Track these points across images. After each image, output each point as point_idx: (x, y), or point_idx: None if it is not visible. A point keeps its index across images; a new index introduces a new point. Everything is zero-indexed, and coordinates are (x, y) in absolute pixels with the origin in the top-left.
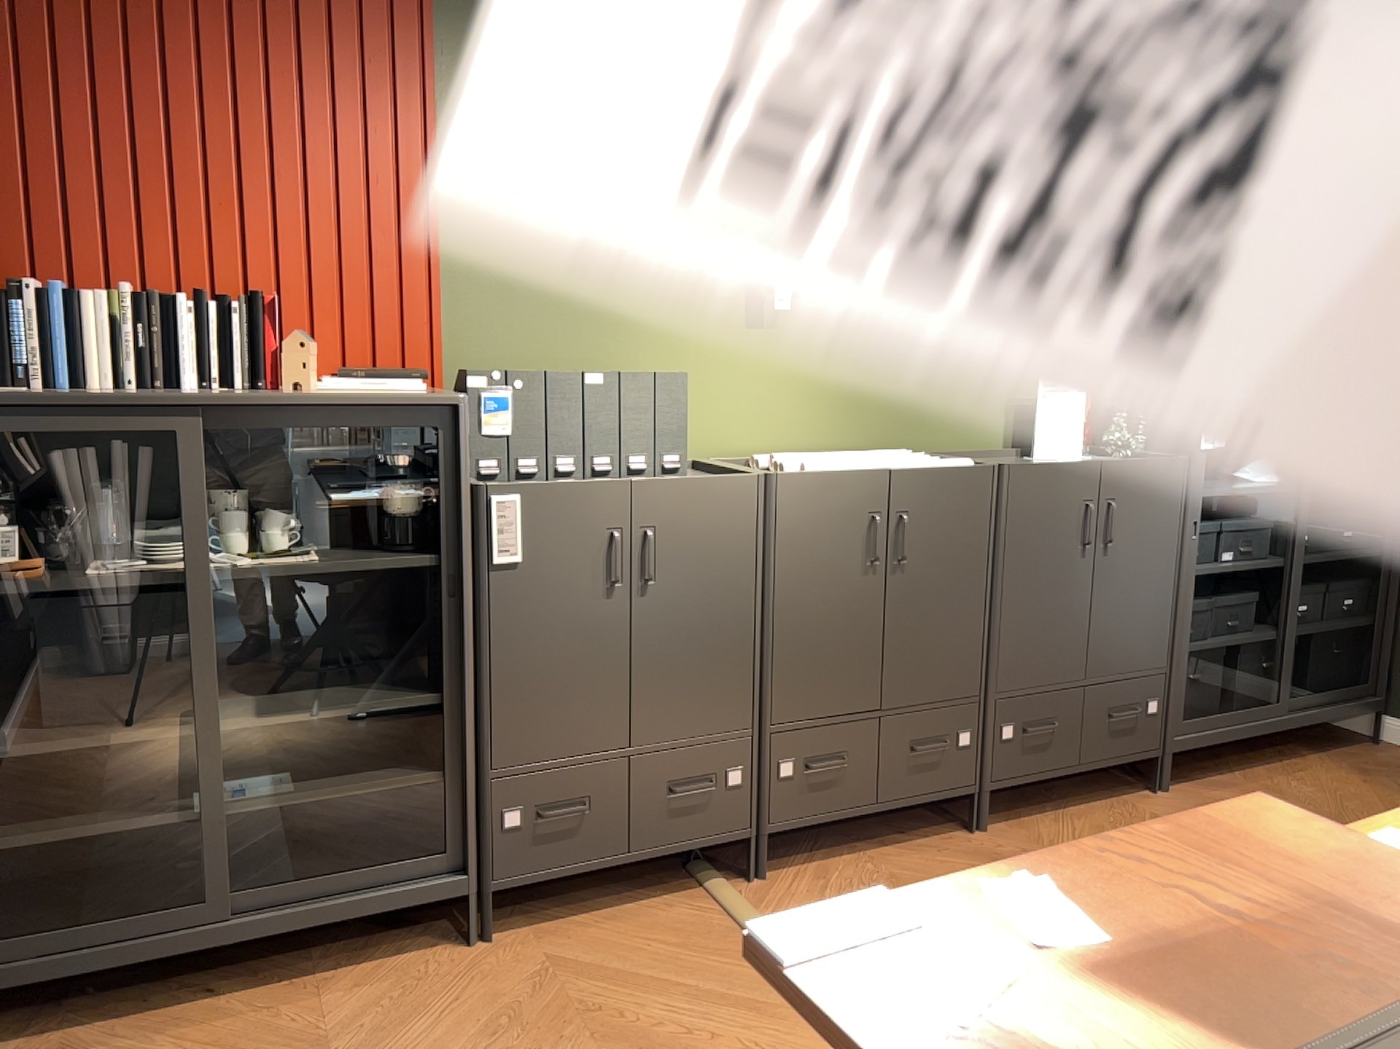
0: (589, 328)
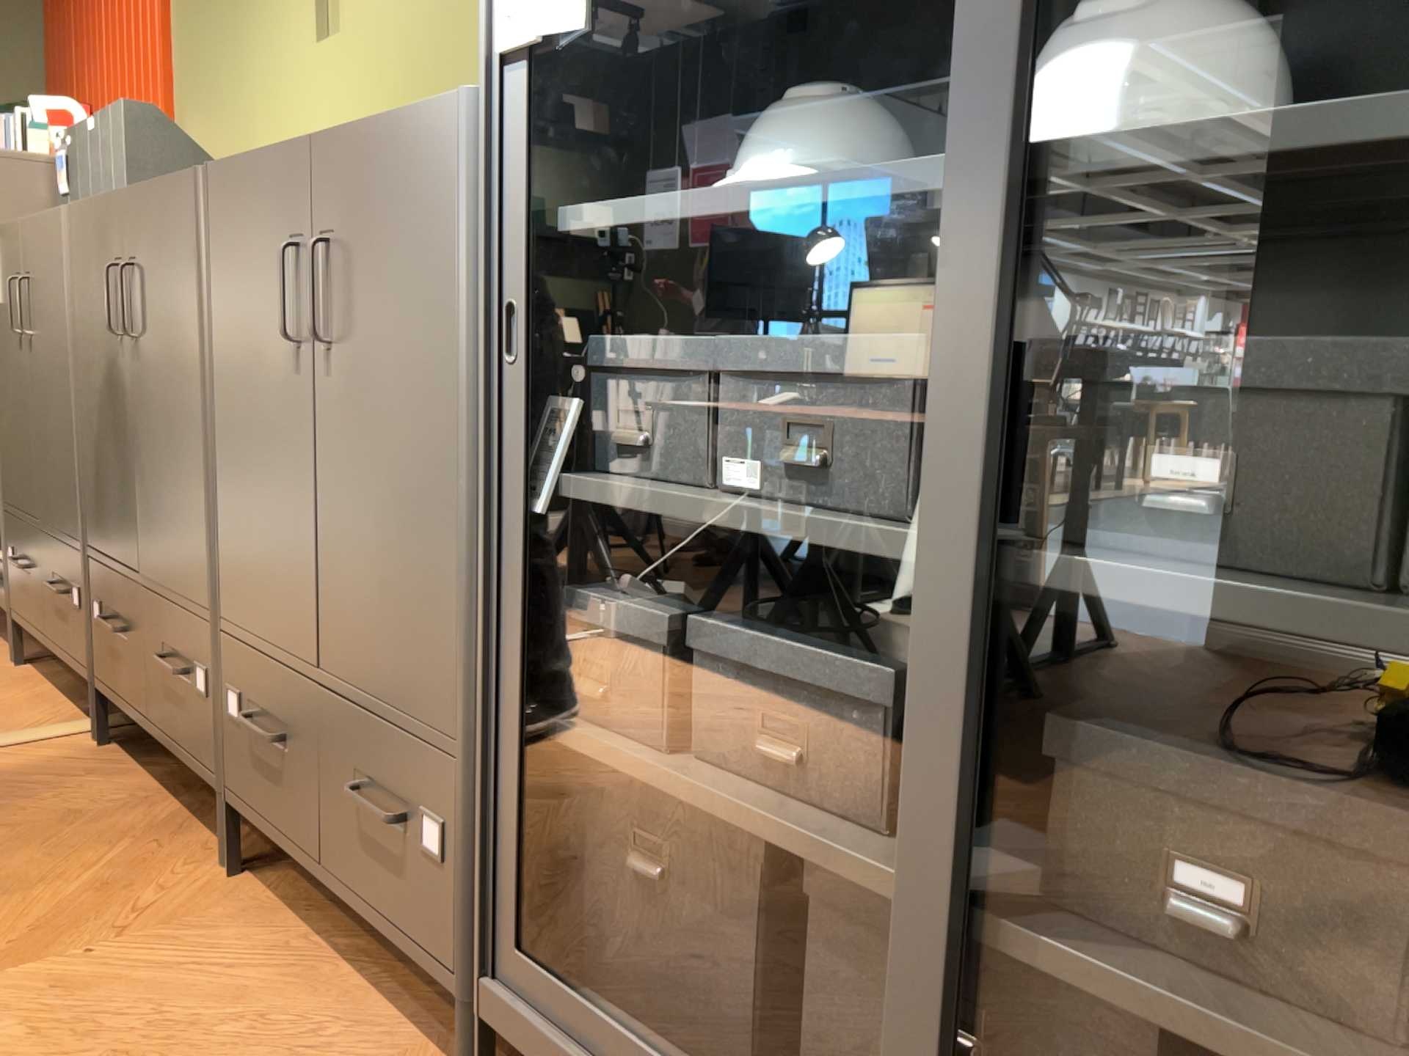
0: (231, 90)
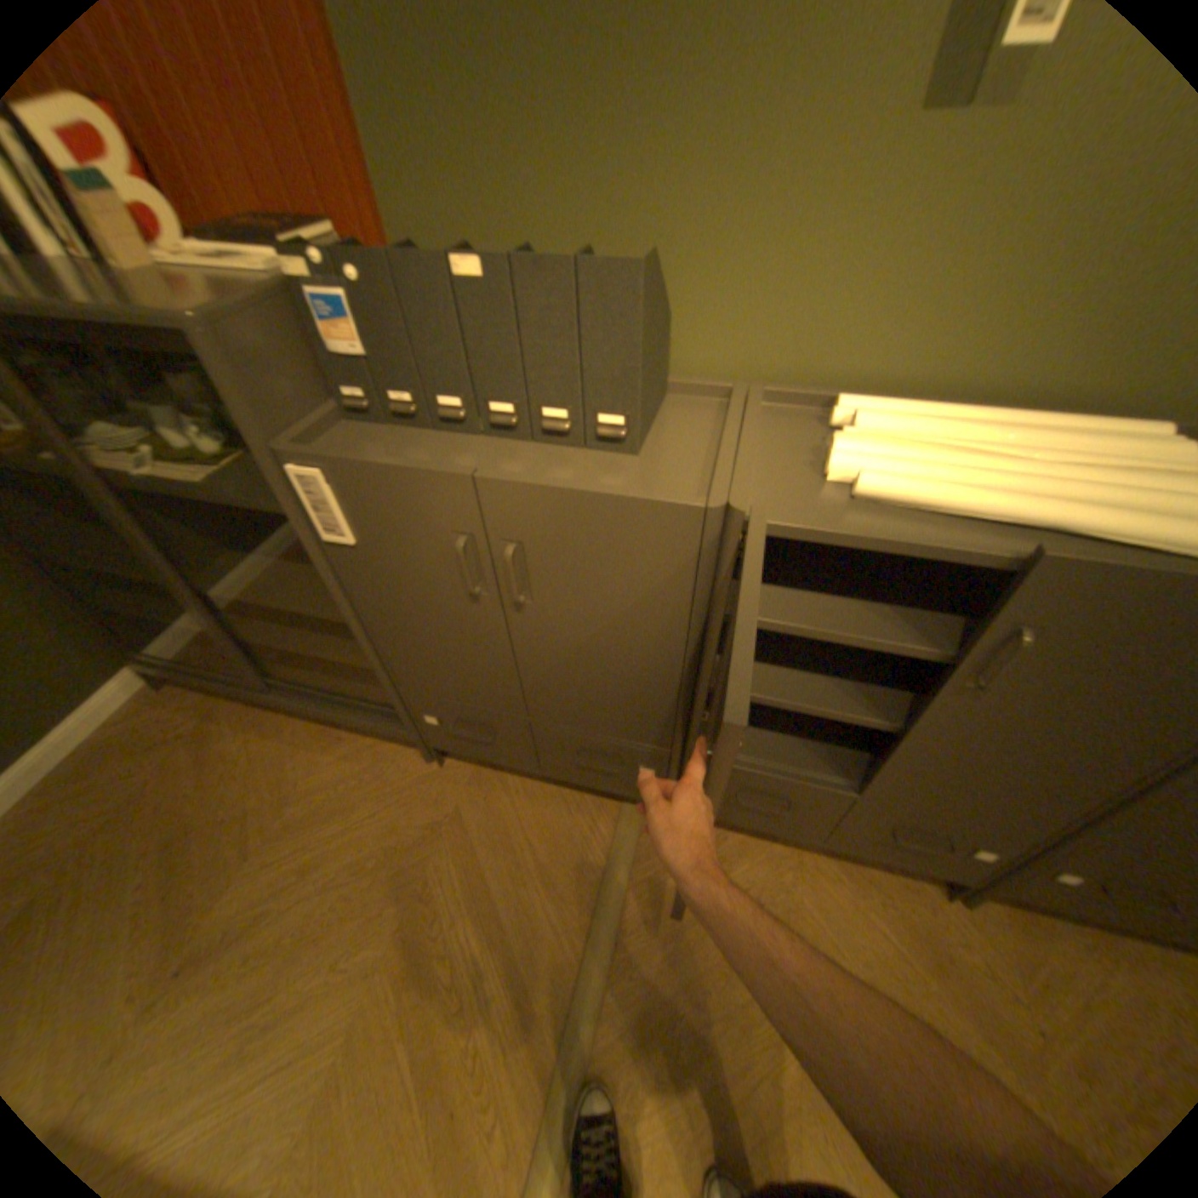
0: (581, 129)
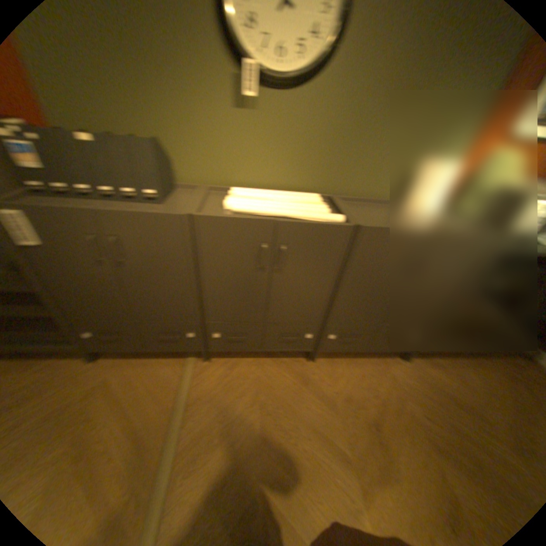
0: (132, 100)
